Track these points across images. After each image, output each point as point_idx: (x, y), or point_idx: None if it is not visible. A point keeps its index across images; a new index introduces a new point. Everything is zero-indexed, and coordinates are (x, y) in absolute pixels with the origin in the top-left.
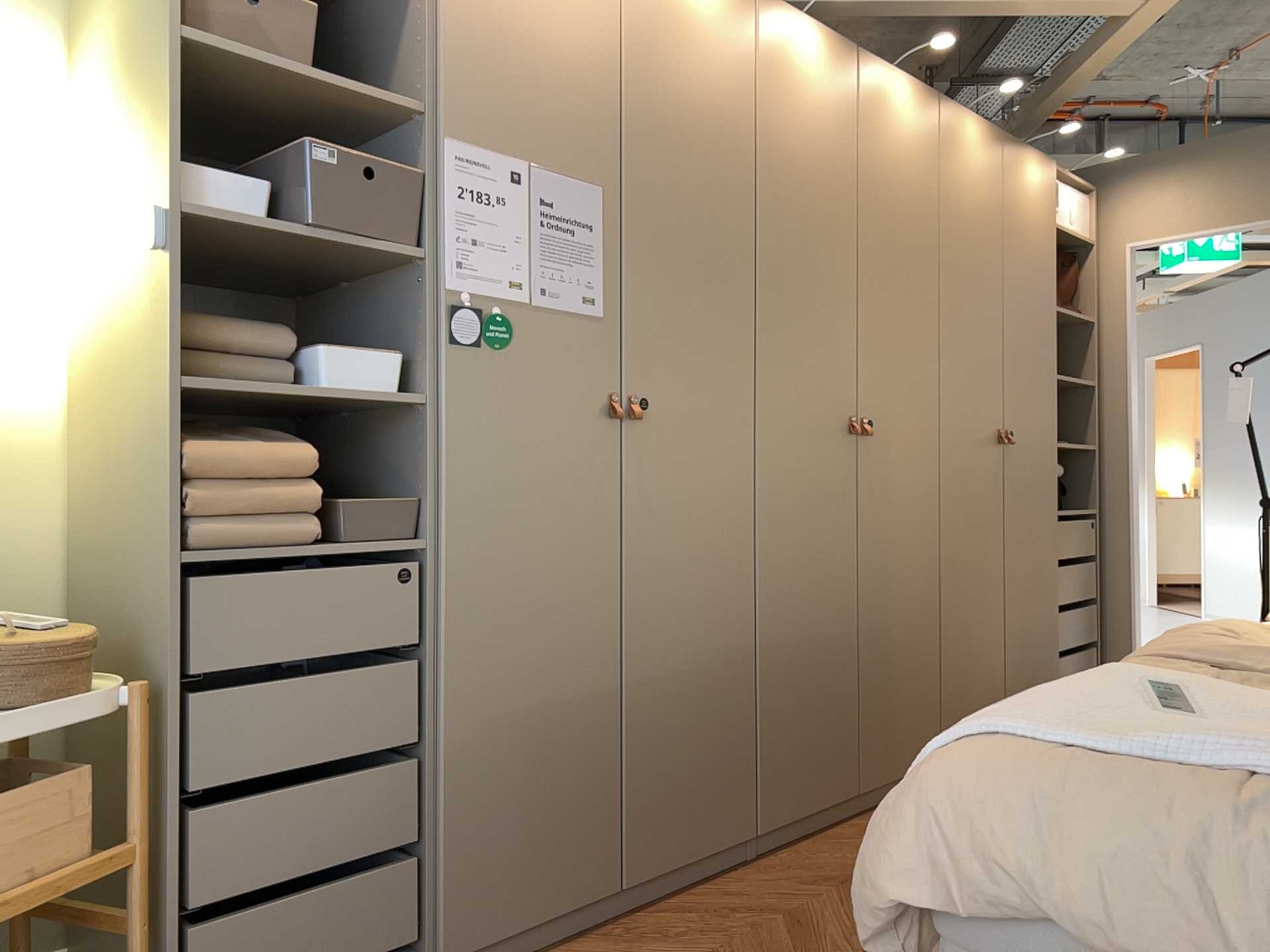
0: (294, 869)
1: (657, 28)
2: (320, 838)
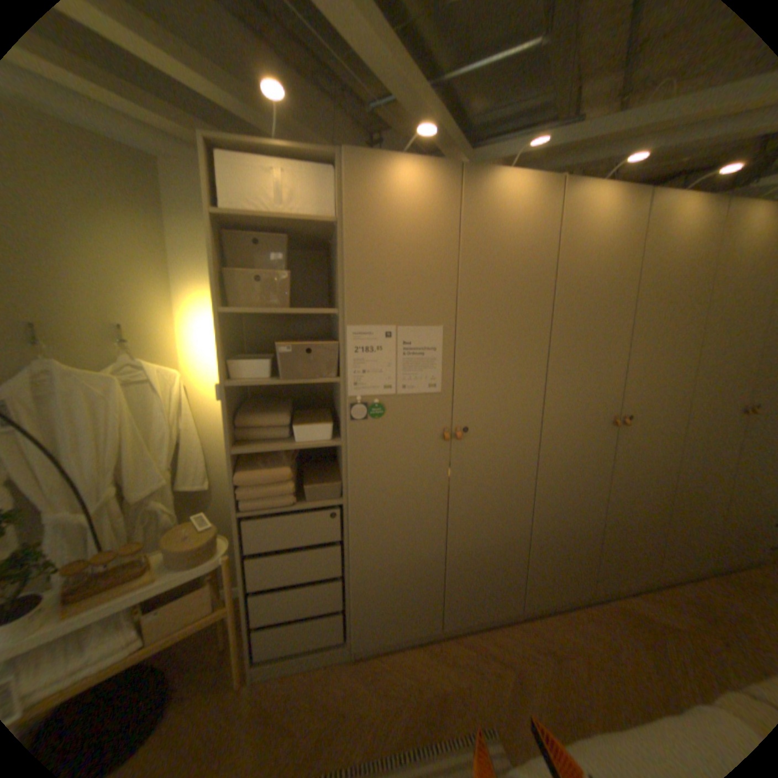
0: (290, 617)
1: (484, 227)
2: (301, 608)
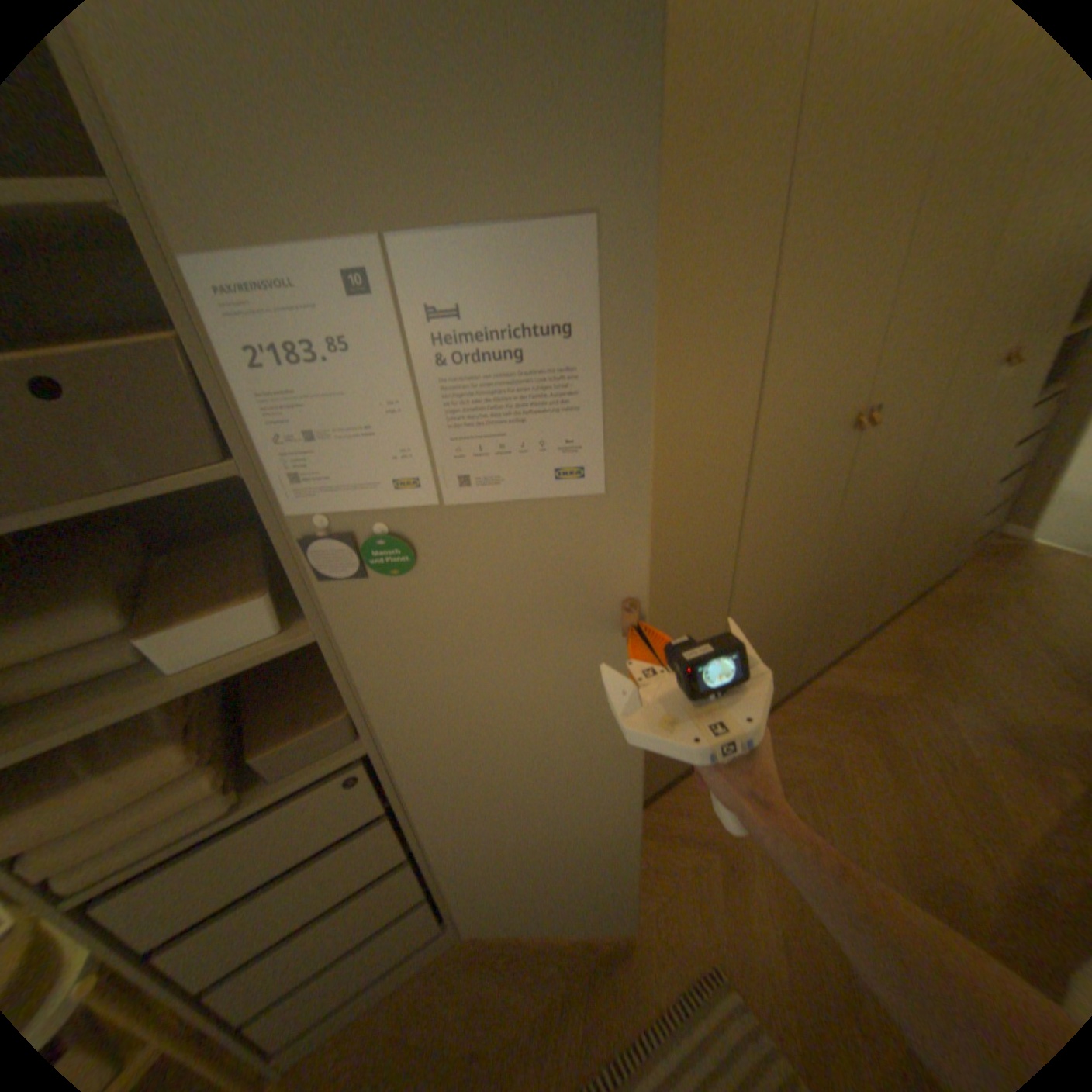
0: (322, 962)
1: None
2: (339, 939)
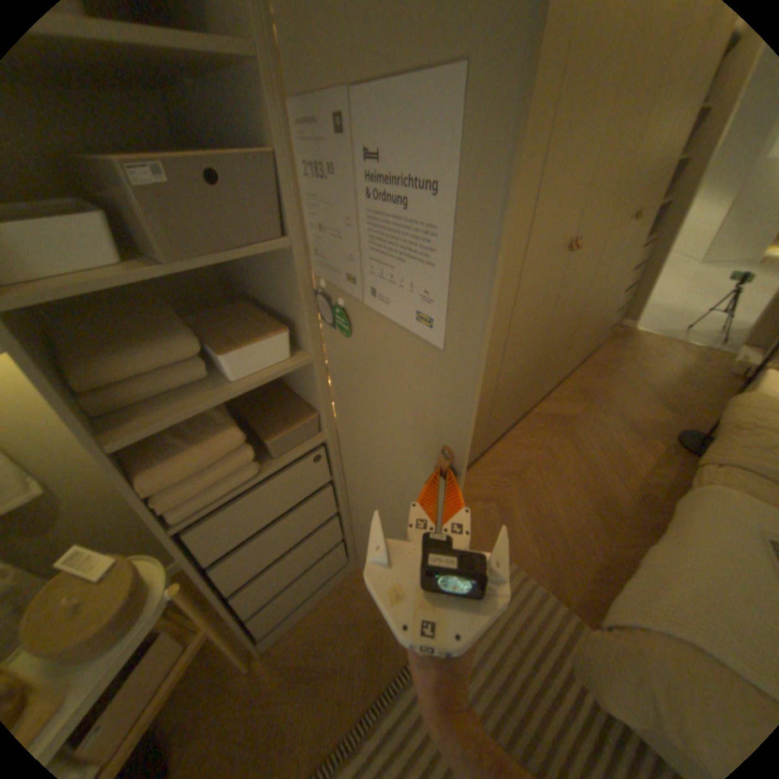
0: (288, 579)
1: None
2: (298, 565)
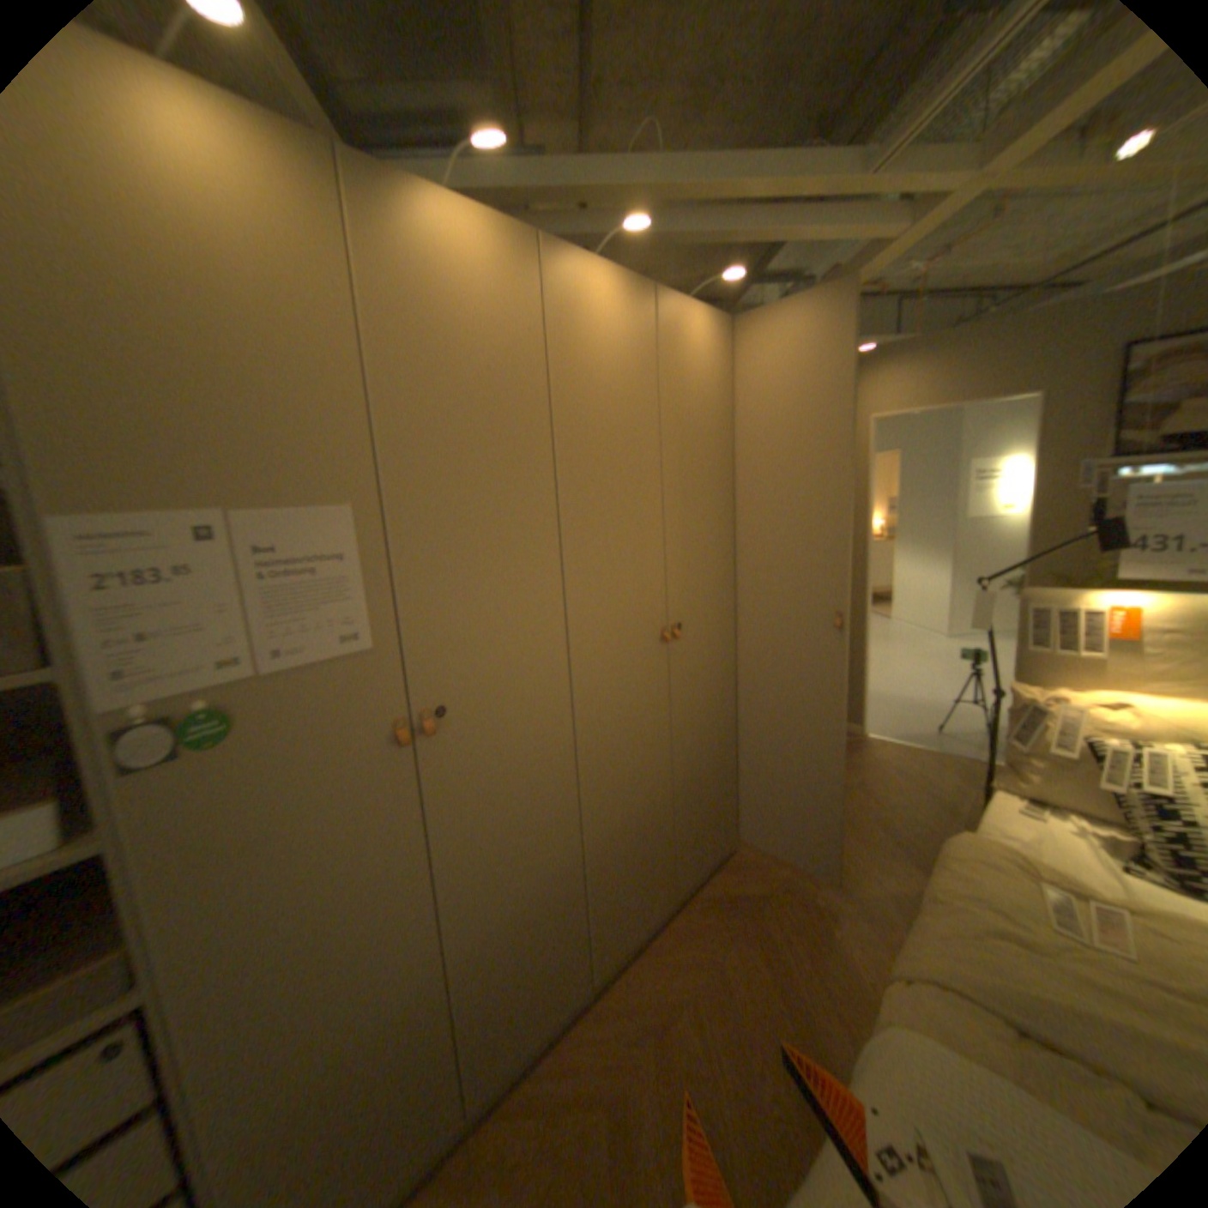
0: None
1: (411, 300)
2: None
